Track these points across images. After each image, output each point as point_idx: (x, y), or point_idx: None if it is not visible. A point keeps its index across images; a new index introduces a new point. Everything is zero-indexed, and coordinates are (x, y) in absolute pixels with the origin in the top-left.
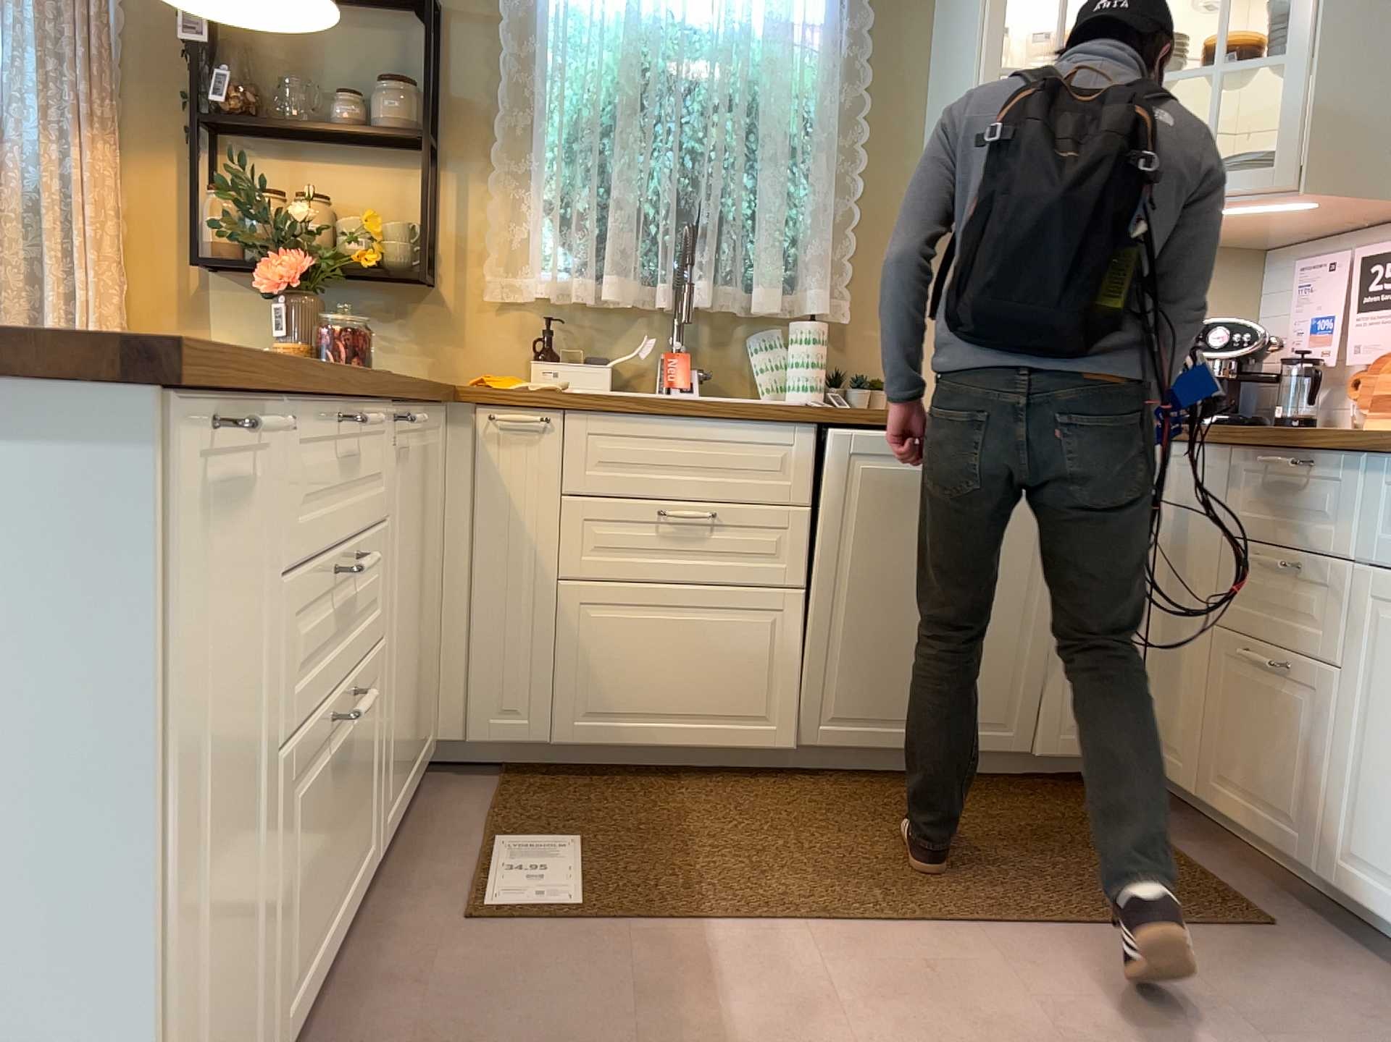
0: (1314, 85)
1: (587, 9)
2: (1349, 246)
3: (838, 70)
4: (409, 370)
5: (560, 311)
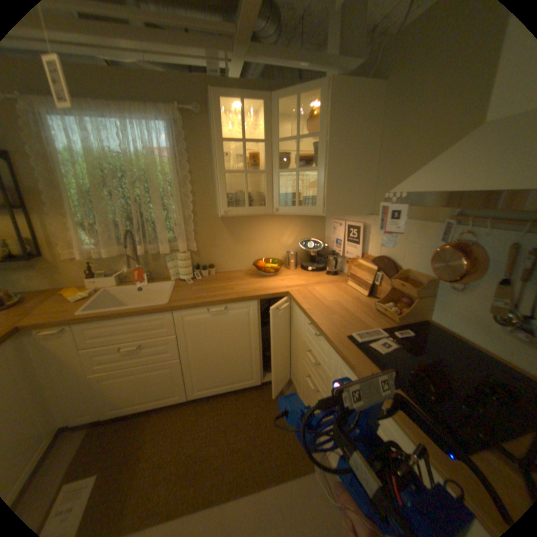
0: (326, 179)
1: (69, 149)
2: (345, 217)
3: (176, 166)
4: (41, 286)
5: (94, 258)
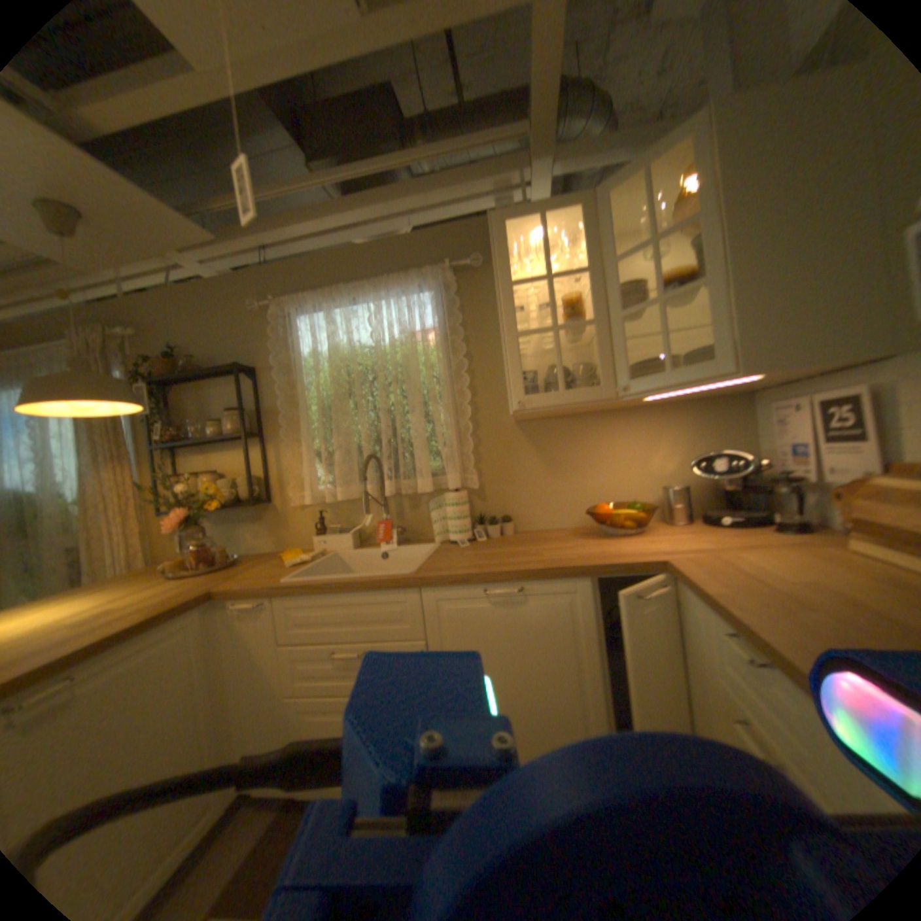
0: (734, 294)
1: (315, 351)
2: (810, 390)
3: (447, 349)
4: (265, 545)
5: (330, 504)
